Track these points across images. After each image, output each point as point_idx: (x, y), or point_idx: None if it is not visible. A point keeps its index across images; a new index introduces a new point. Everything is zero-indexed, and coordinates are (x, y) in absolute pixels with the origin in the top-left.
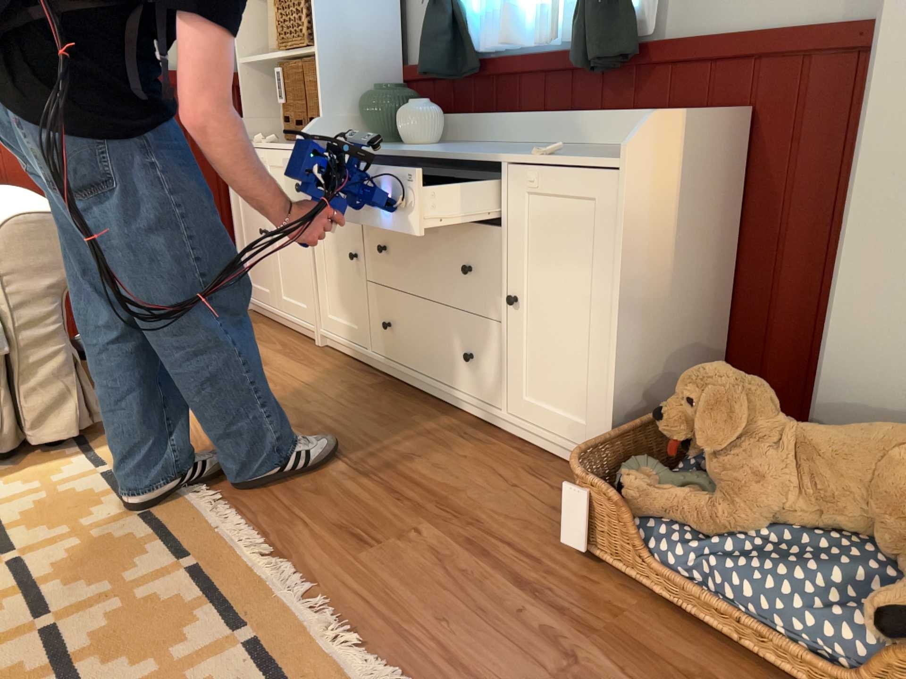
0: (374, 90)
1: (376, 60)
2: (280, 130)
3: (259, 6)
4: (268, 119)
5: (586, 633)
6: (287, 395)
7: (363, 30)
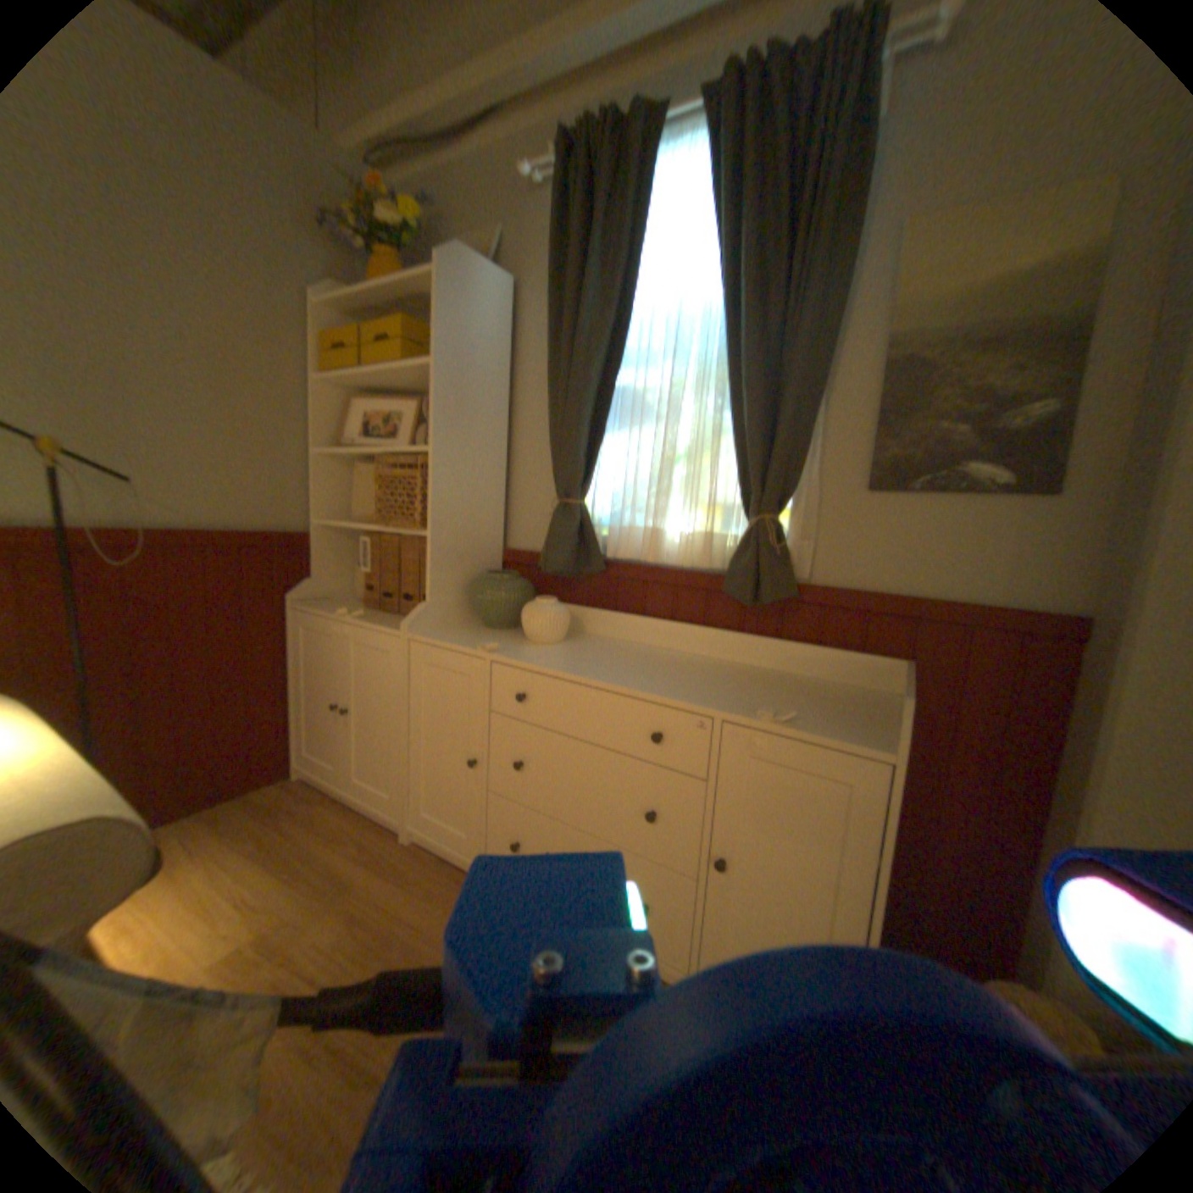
0: (491, 577)
1: (484, 542)
2: (351, 587)
3: (341, 467)
4: (340, 576)
5: None
6: (398, 957)
7: (475, 514)
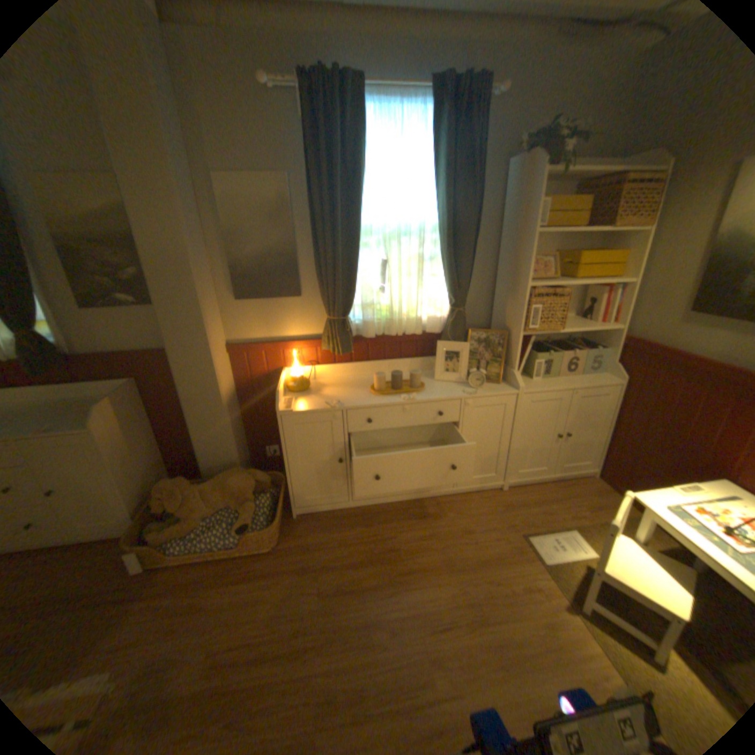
0: None
1: None
2: None
3: None
4: None
5: (157, 599)
6: None
7: None
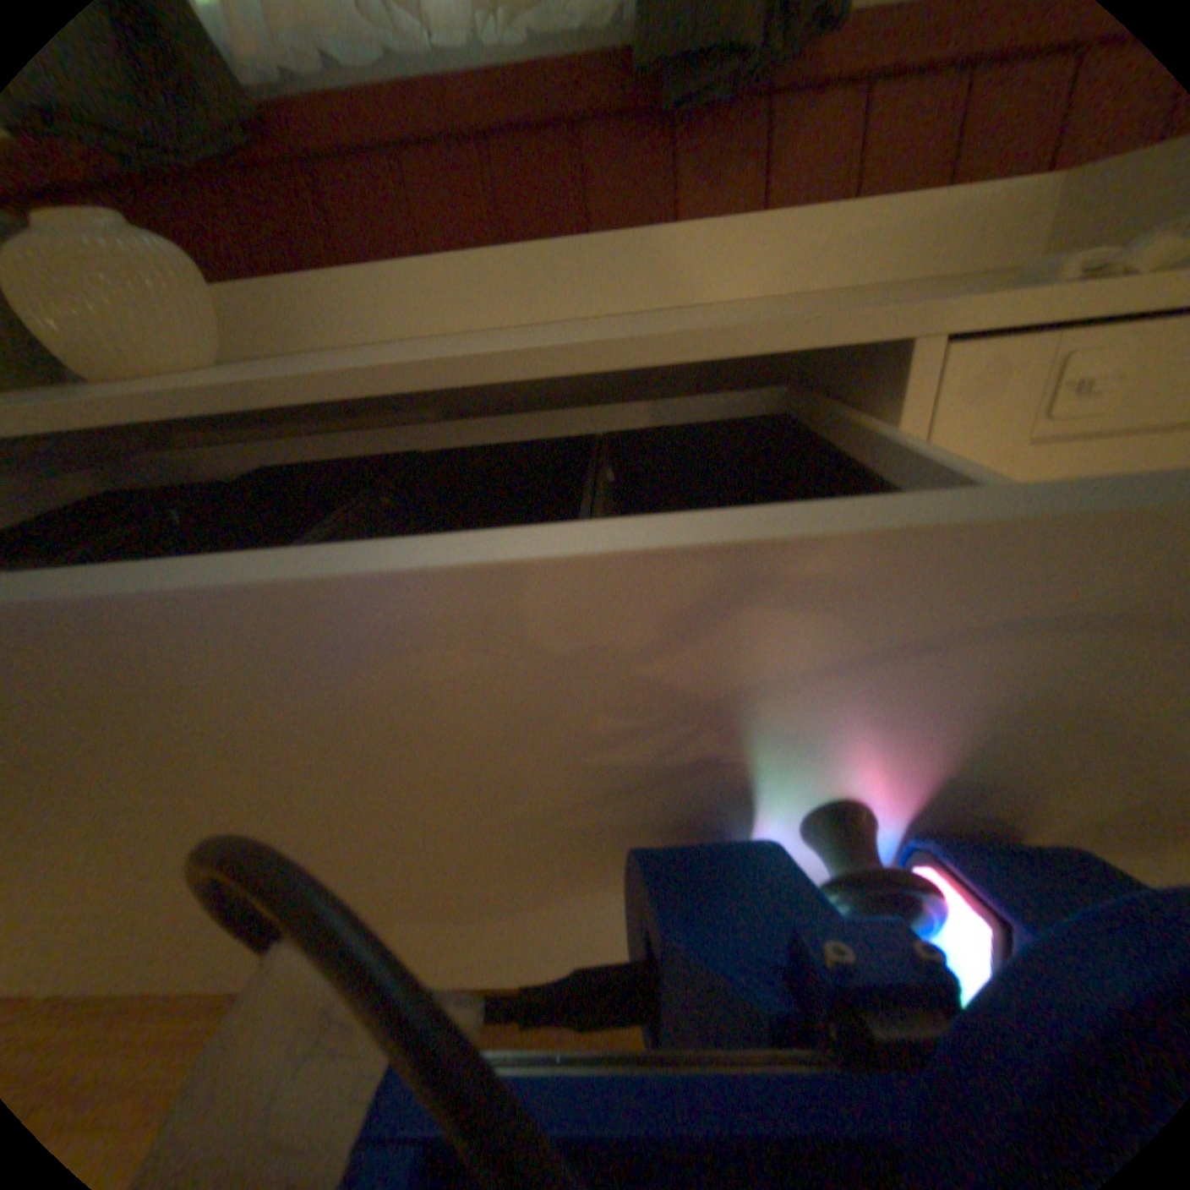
0: None
1: None
2: None
3: None
4: None
5: None
6: None
7: None
